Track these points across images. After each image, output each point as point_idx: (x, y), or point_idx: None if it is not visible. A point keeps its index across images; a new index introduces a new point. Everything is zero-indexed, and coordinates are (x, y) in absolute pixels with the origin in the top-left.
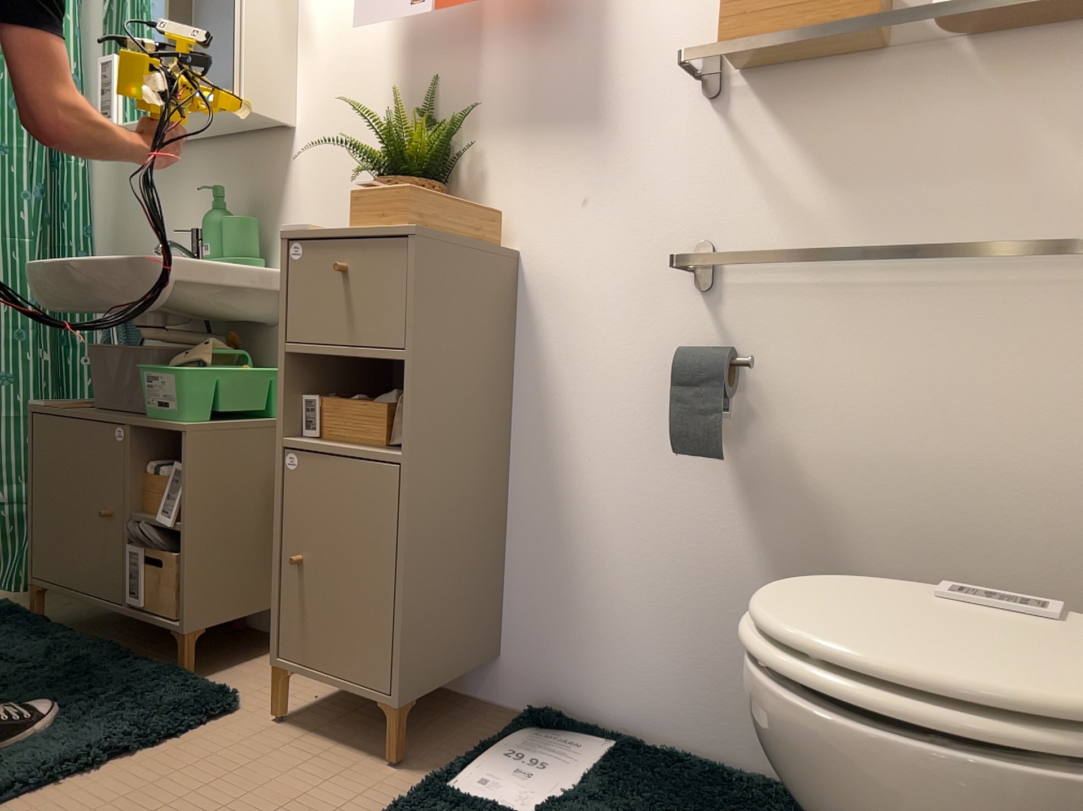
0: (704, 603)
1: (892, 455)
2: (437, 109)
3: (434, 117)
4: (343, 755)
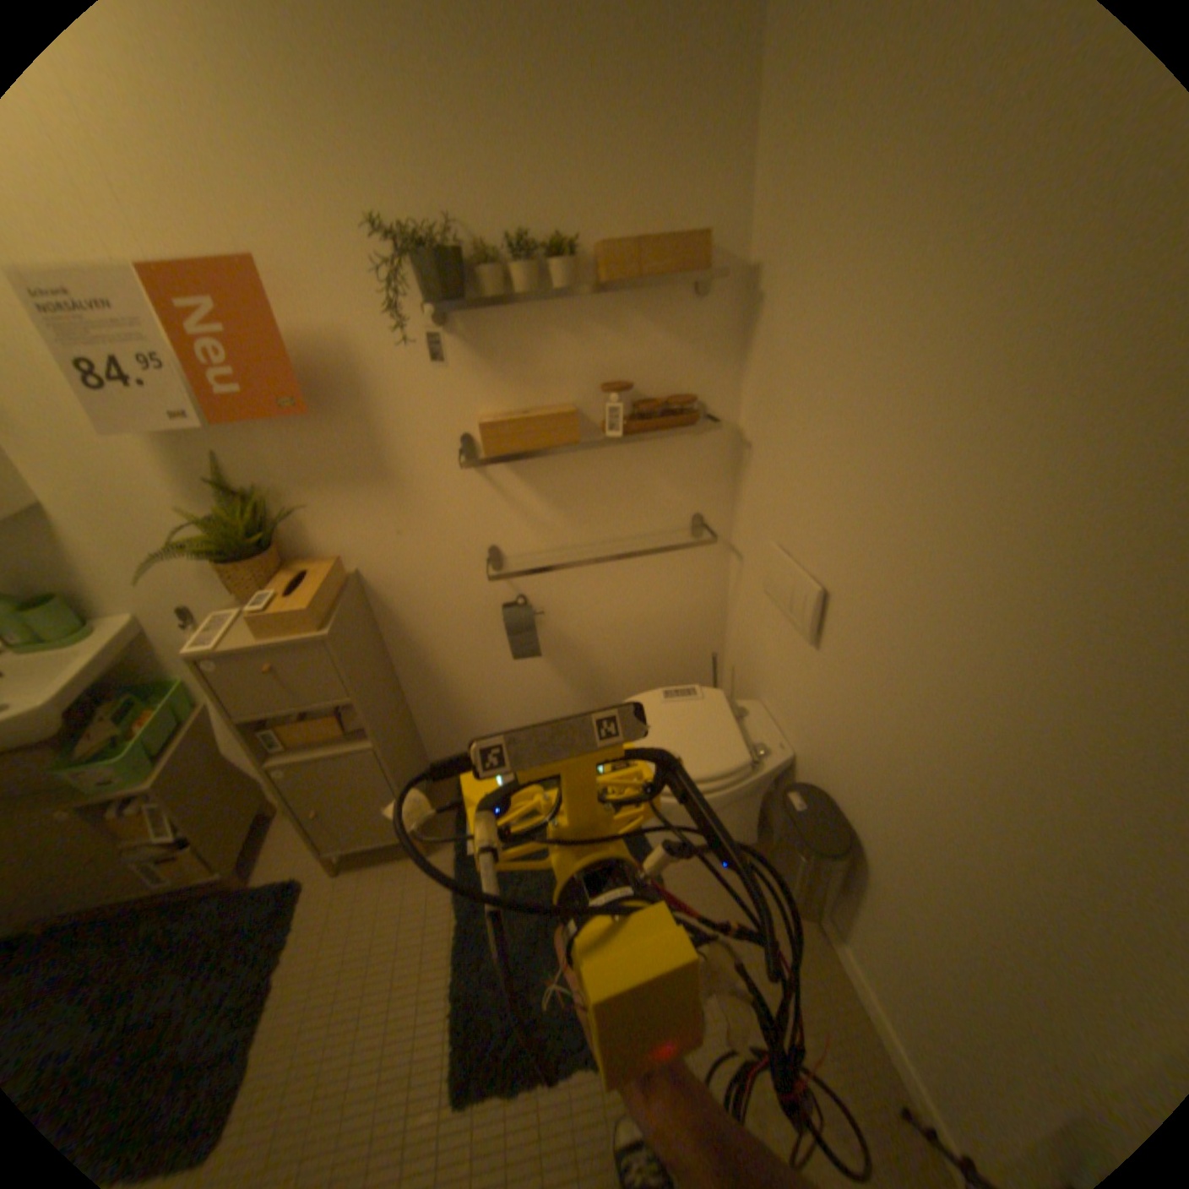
0: (537, 704)
1: (612, 622)
2: (223, 474)
3: (224, 483)
4: (396, 876)
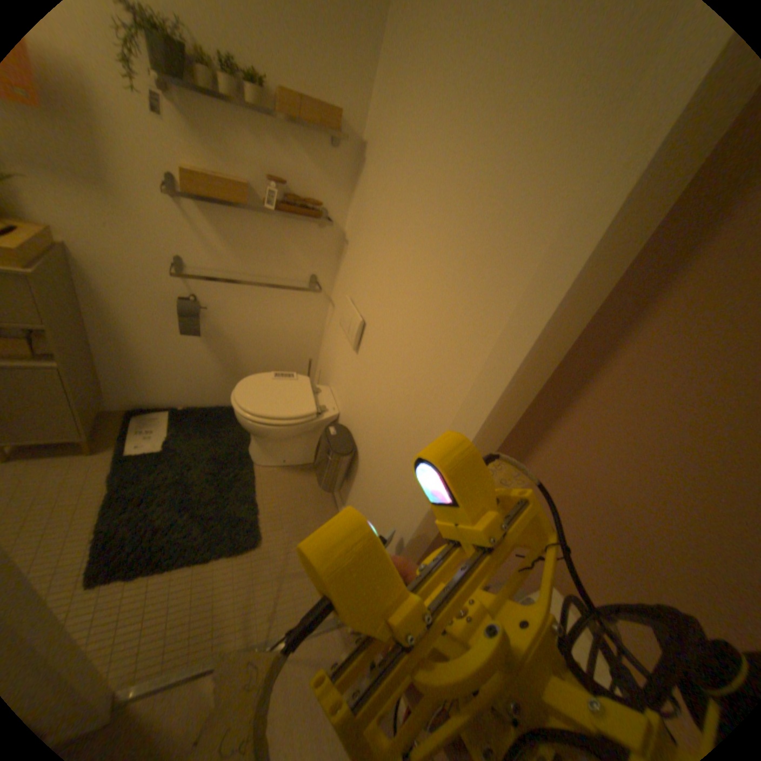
0: (194, 371)
1: (253, 328)
2: None
3: None
4: (63, 465)
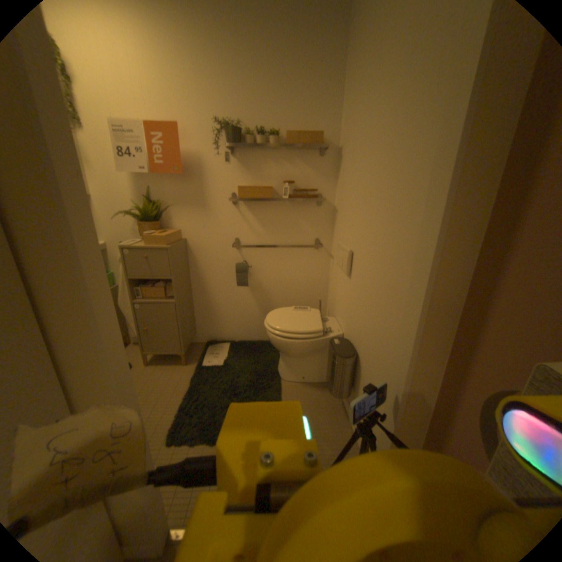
0: (246, 312)
1: (281, 279)
2: (150, 194)
3: (150, 197)
4: (172, 369)
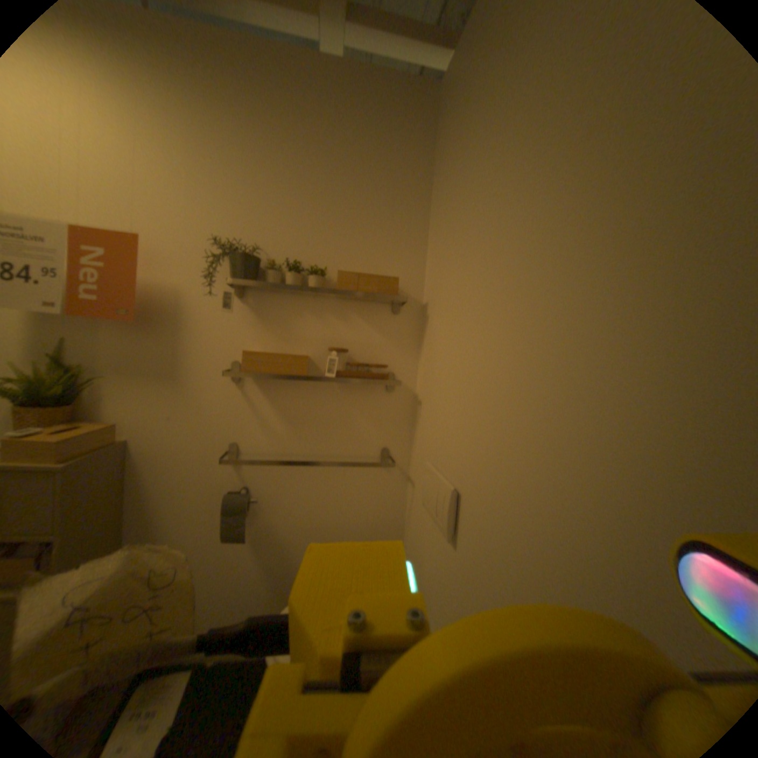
0: (236, 596)
1: (313, 525)
2: (62, 354)
3: (59, 359)
4: None
